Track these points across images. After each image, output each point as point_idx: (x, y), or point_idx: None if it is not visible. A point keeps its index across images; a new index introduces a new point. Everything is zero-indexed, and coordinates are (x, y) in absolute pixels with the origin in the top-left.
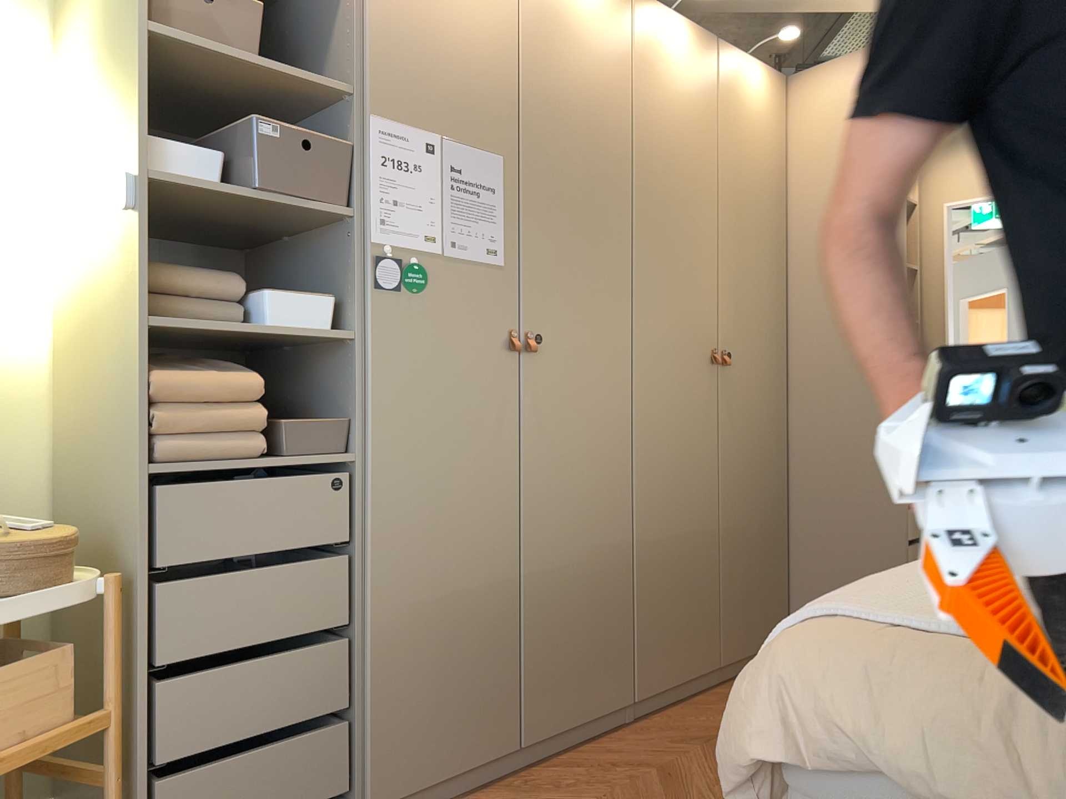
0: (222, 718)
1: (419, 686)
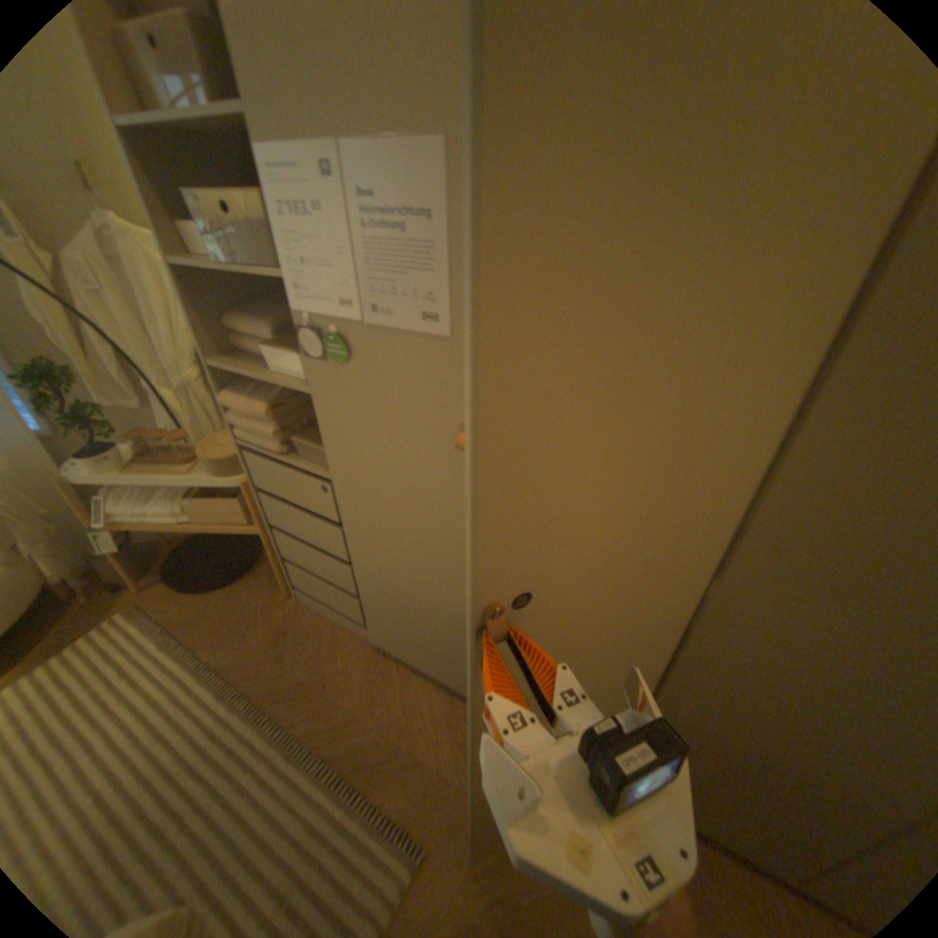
0: (301, 559)
1: (392, 620)
